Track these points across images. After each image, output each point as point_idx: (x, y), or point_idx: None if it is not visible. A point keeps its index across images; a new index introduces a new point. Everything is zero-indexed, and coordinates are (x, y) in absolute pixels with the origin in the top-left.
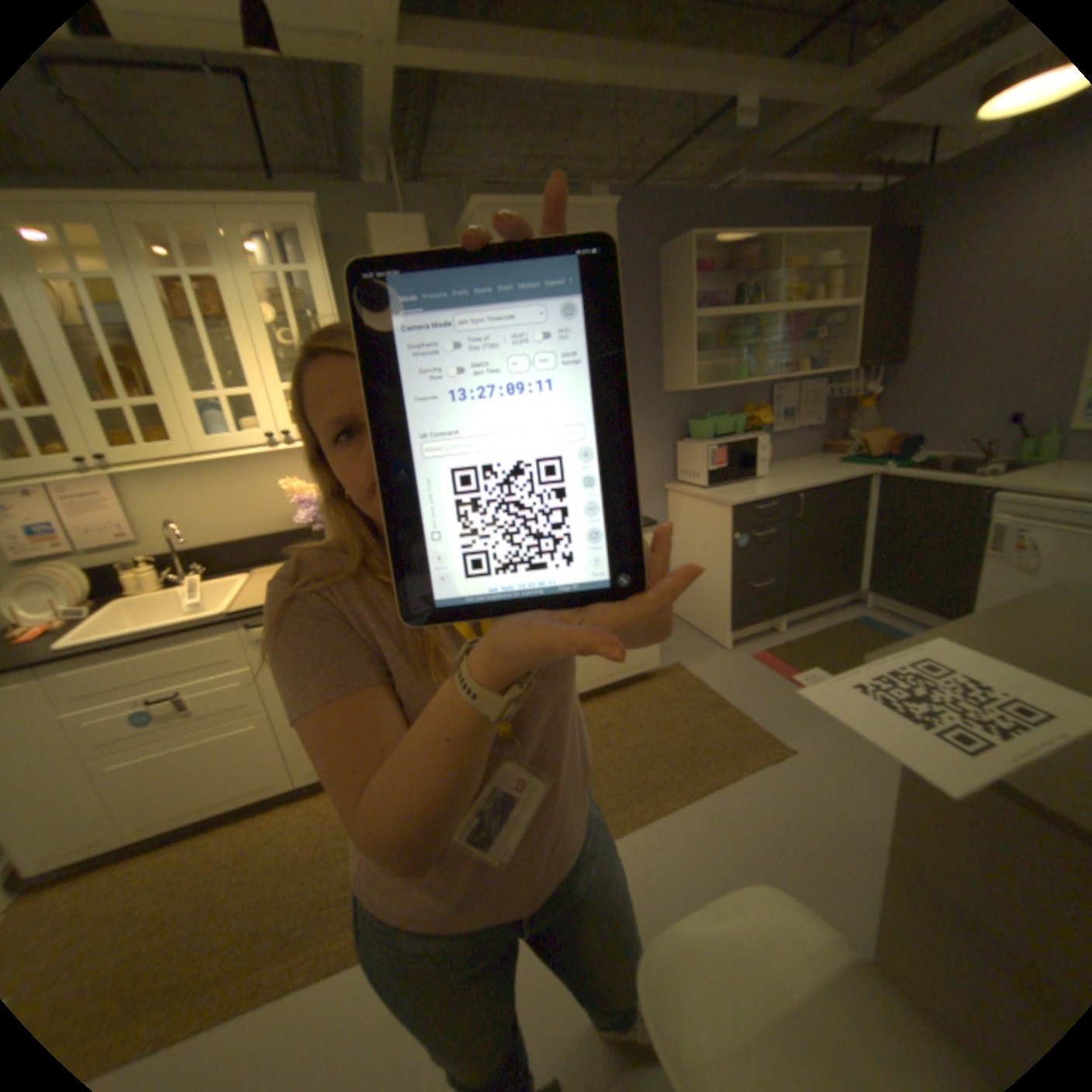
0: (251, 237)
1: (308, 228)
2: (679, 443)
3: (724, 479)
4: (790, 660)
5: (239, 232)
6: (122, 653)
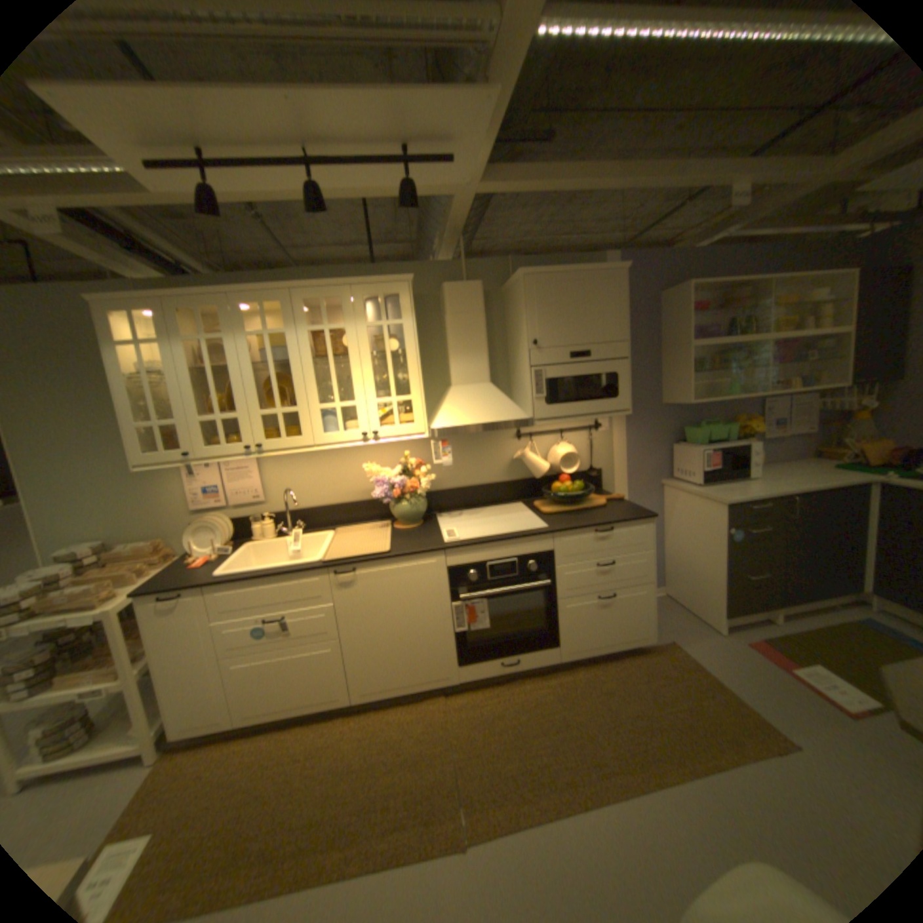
0: (366, 301)
1: (406, 296)
2: (675, 446)
3: (718, 480)
4: (789, 655)
5: (360, 299)
6: (255, 583)
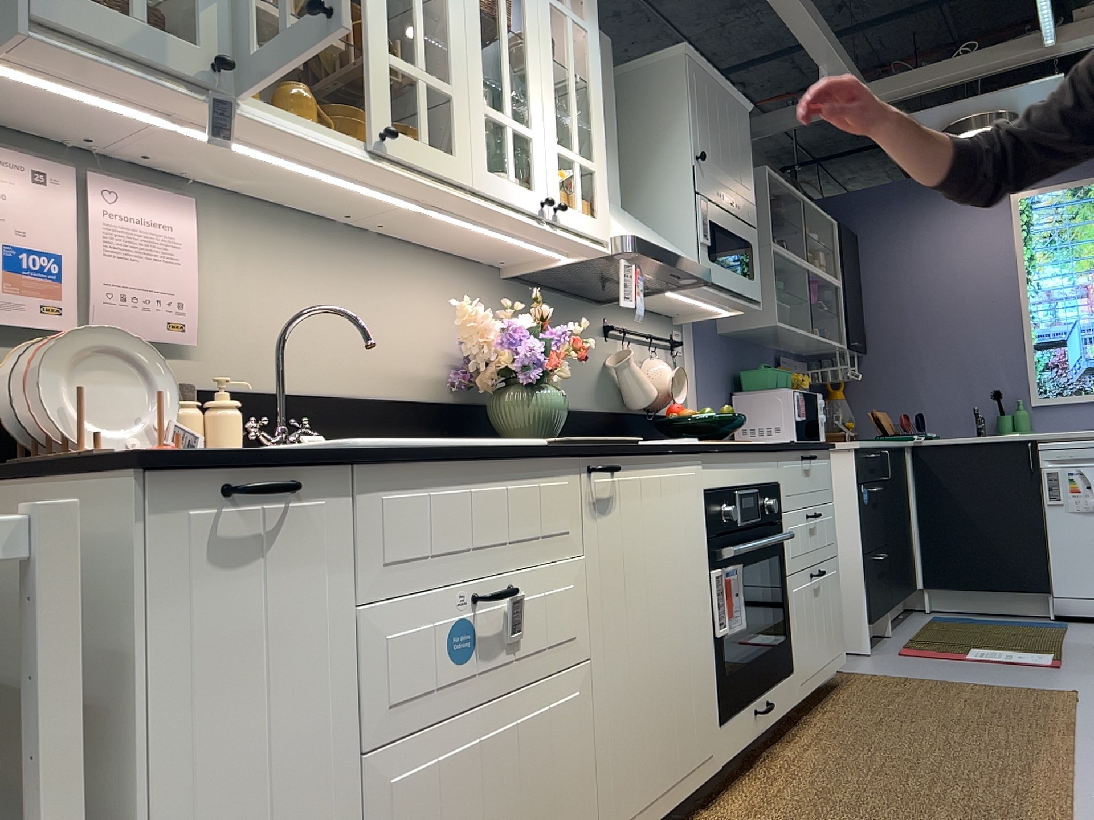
0: None
1: None
2: (736, 398)
3: (804, 436)
4: (938, 647)
5: None
6: (463, 474)
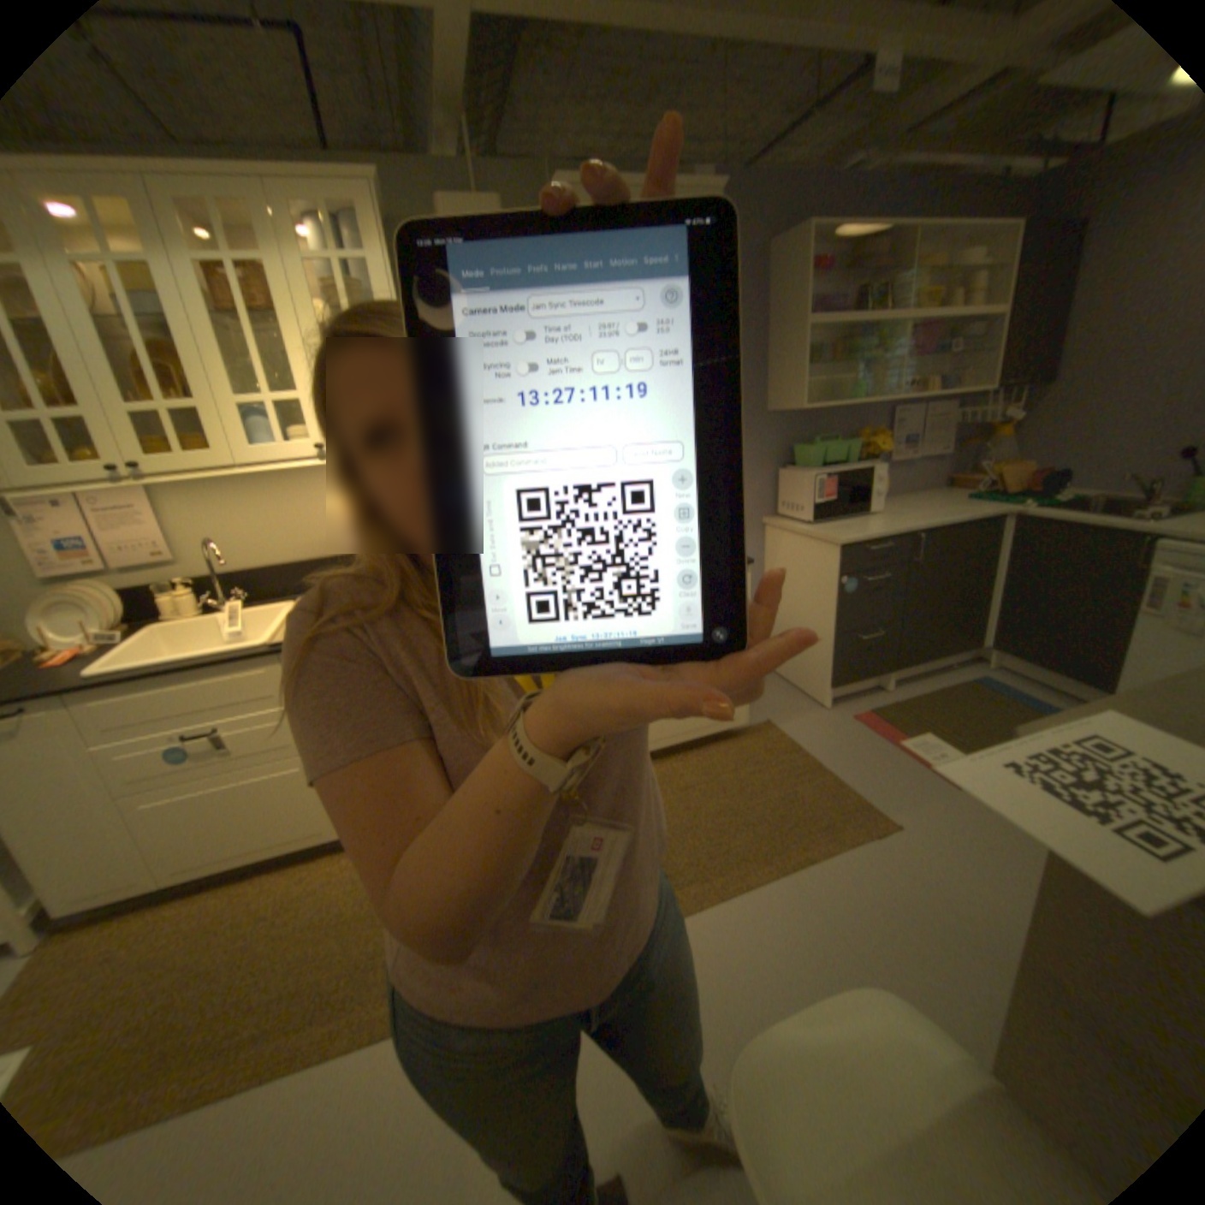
0: (304, 218)
1: (368, 207)
2: (782, 471)
3: (832, 514)
4: (898, 724)
5: (291, 212)
6: (159, 683)
